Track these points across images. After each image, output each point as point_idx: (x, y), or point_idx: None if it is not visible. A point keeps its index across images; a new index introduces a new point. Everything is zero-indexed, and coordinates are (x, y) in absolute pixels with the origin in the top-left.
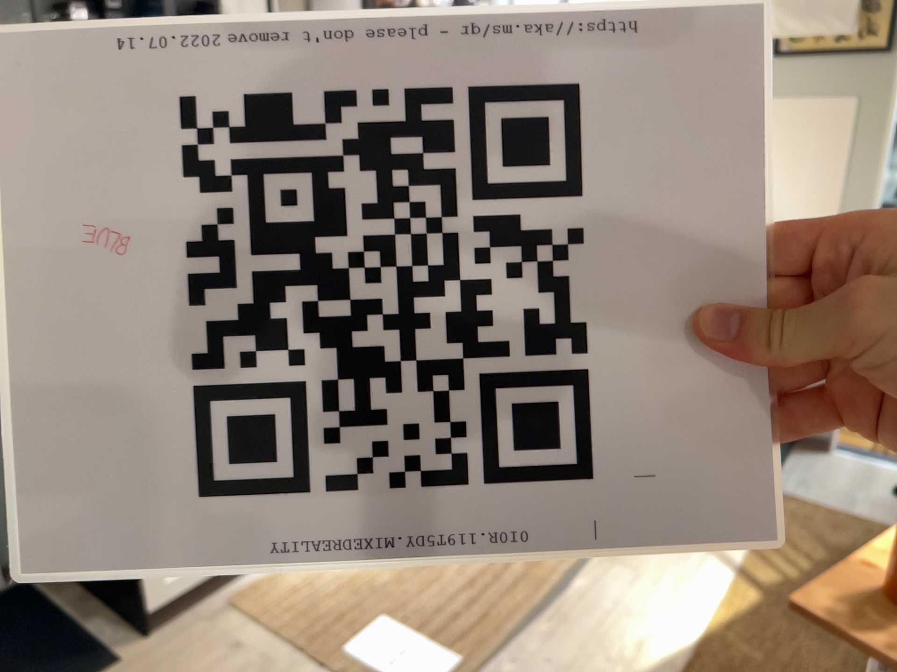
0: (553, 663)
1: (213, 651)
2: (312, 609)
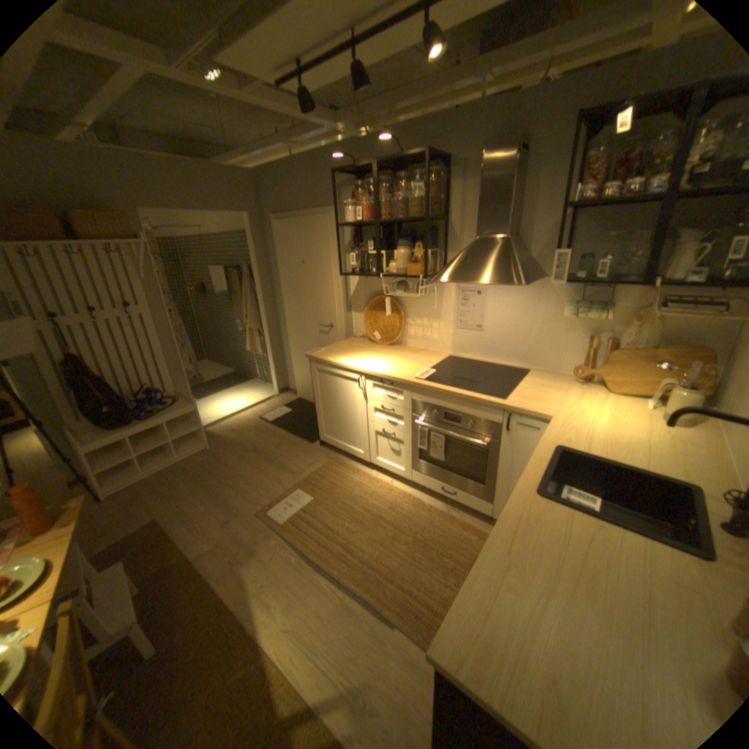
0: (271, 560)
1: (311, 460)
2: (324, 478)
